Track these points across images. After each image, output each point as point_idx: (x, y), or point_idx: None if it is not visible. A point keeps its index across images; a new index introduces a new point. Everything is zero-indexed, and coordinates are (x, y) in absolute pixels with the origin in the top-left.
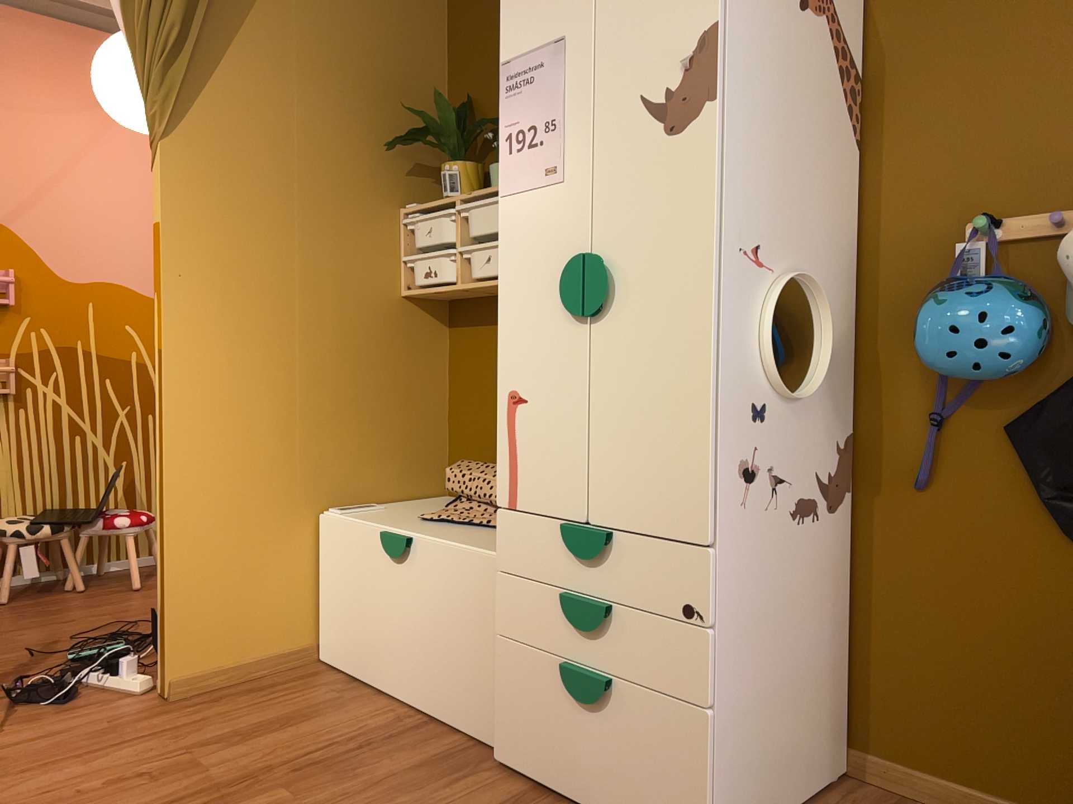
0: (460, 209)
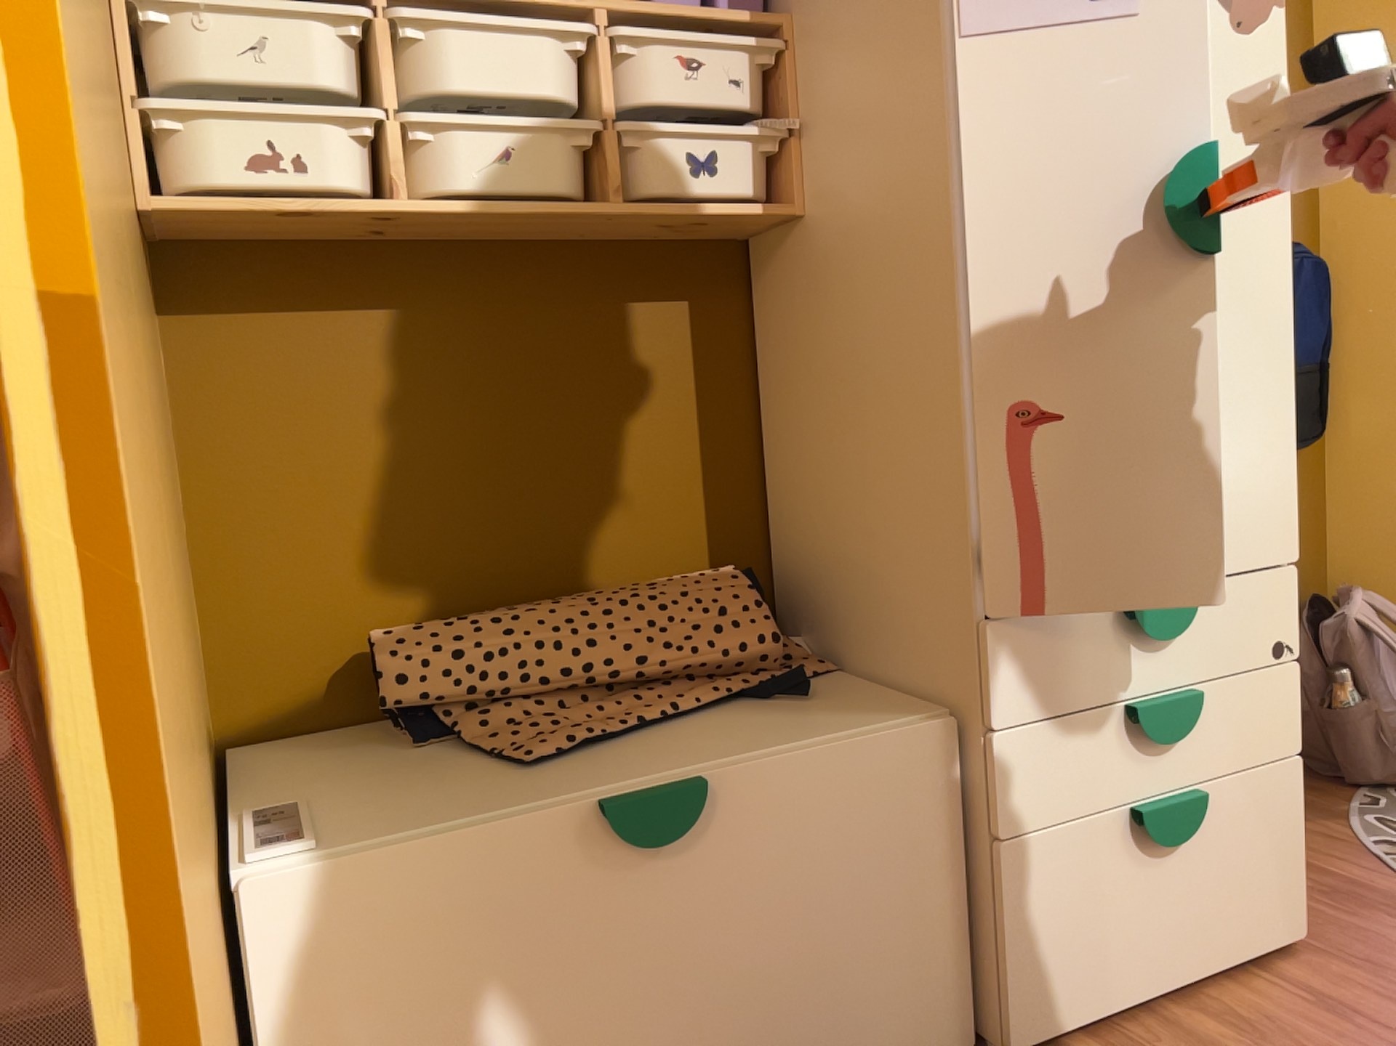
0: (406, 15)
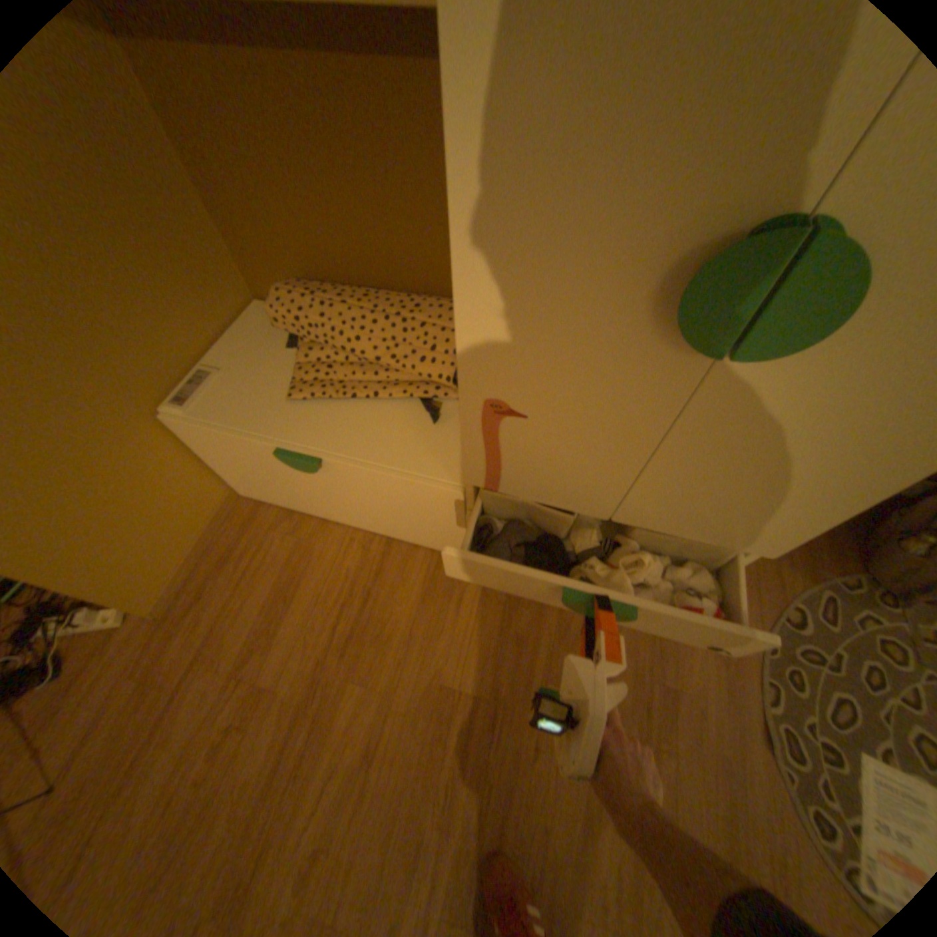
0: None
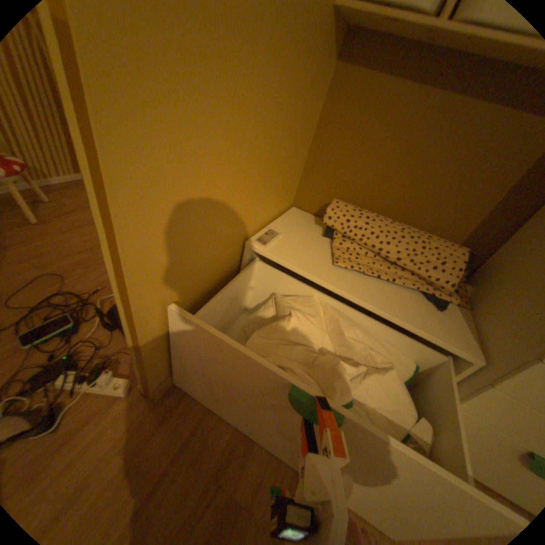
0: None
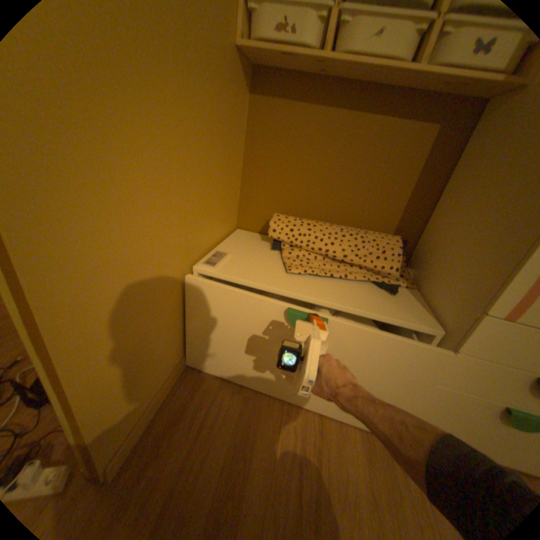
0: None
